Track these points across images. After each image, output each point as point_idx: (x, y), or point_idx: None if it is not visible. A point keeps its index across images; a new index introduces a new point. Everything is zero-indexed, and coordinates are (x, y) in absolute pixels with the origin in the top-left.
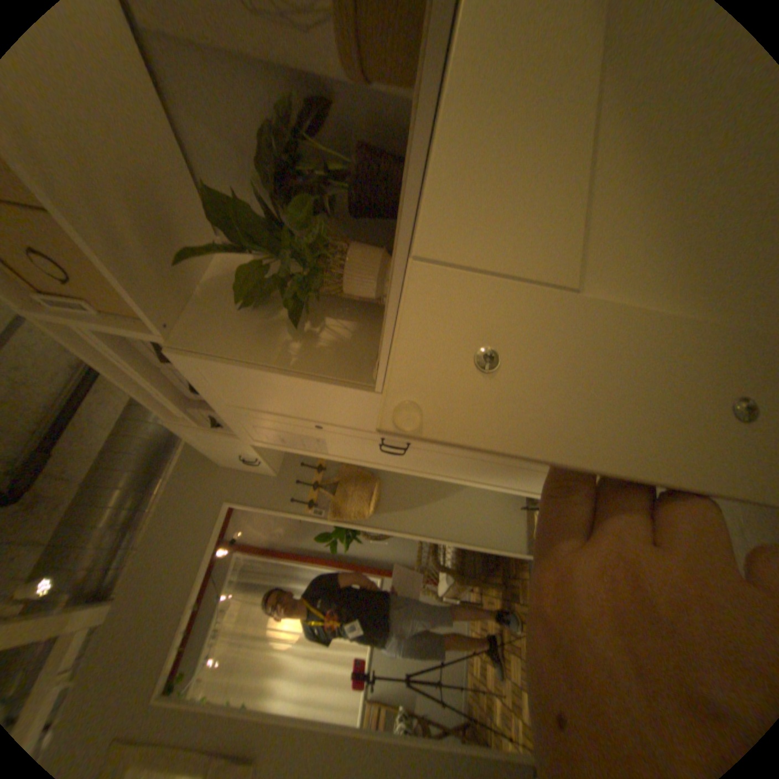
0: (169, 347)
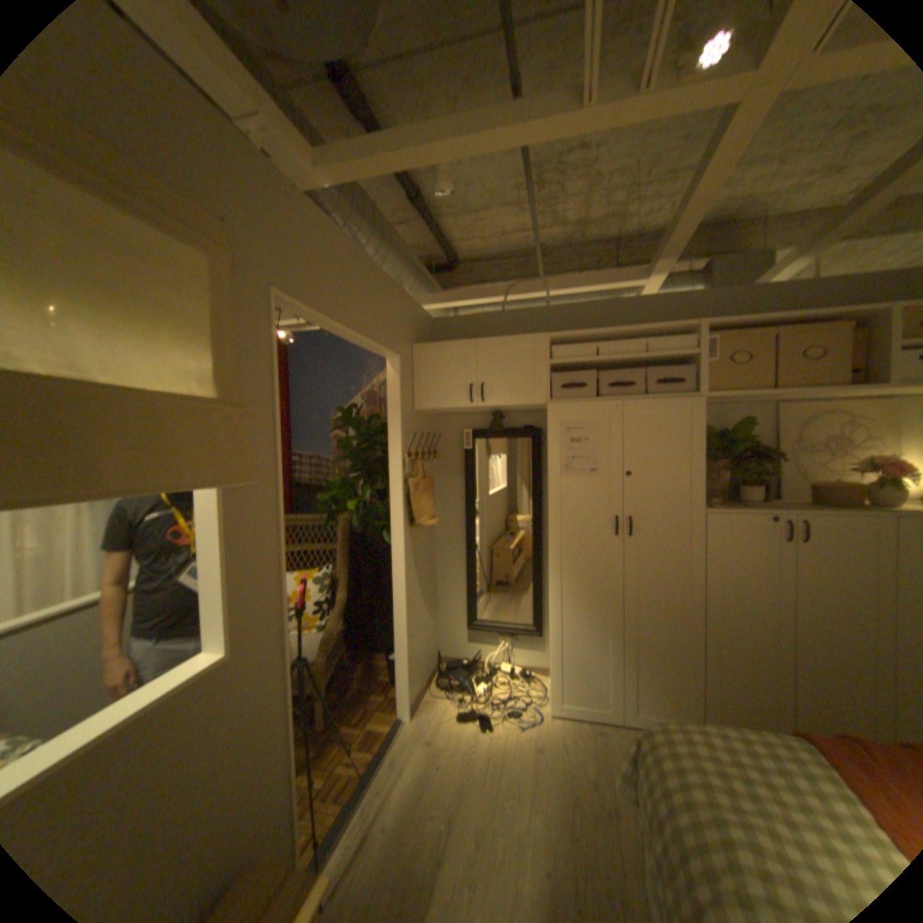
0: (702, 400)
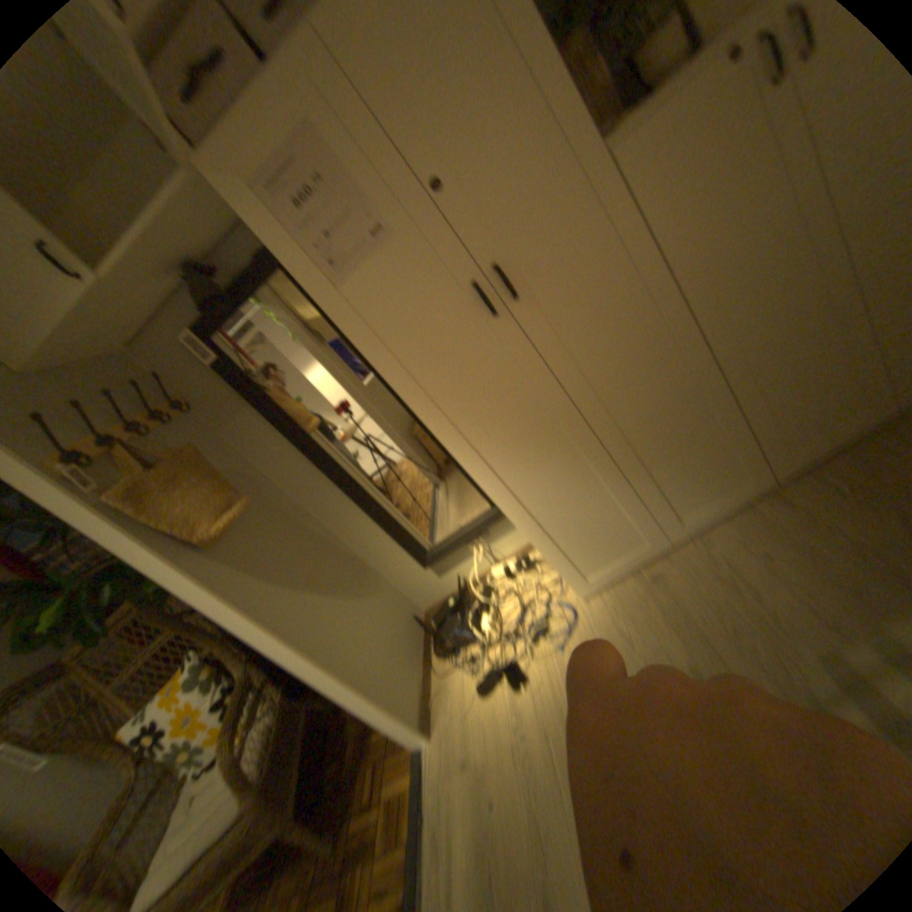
0: None
